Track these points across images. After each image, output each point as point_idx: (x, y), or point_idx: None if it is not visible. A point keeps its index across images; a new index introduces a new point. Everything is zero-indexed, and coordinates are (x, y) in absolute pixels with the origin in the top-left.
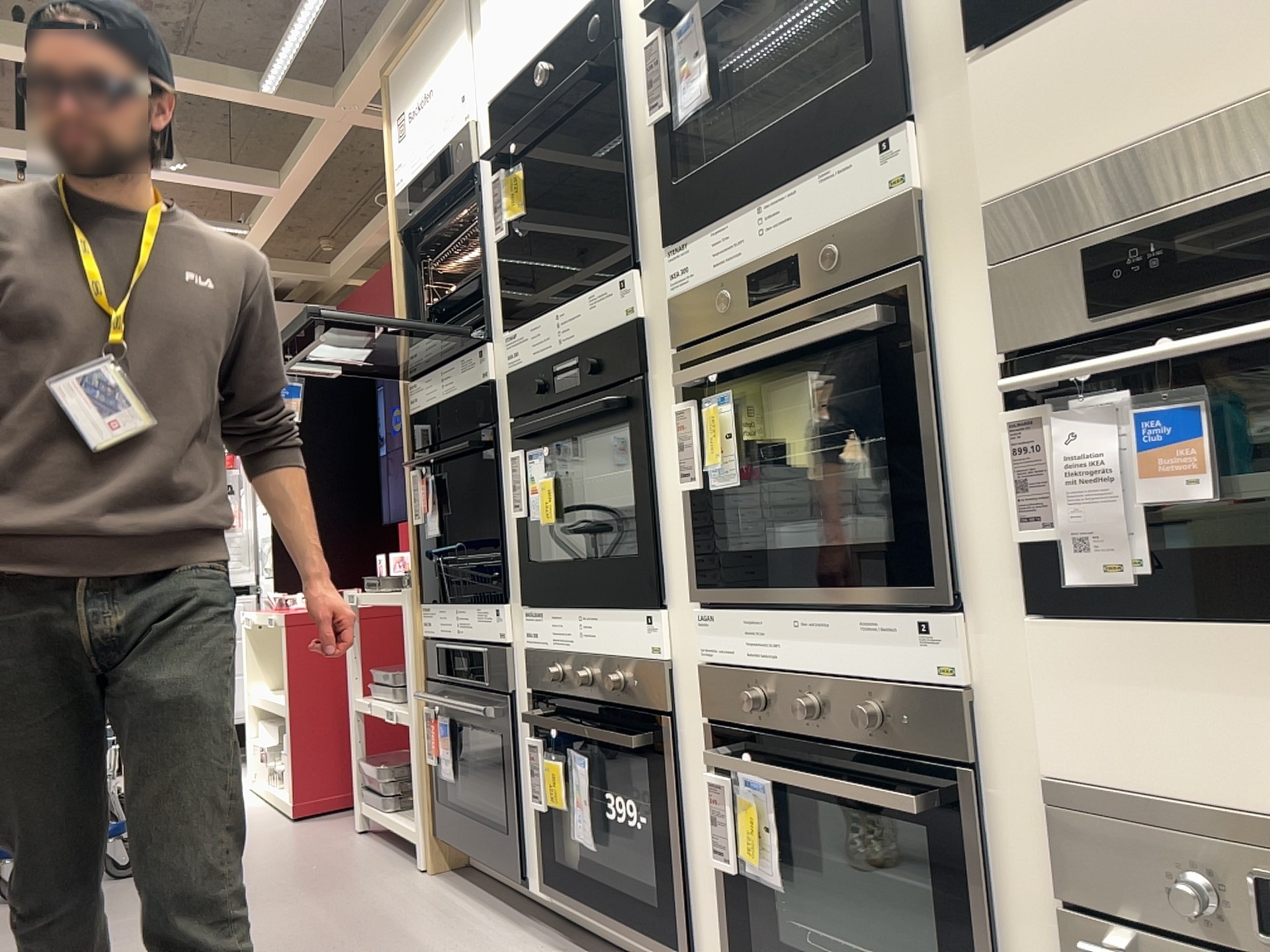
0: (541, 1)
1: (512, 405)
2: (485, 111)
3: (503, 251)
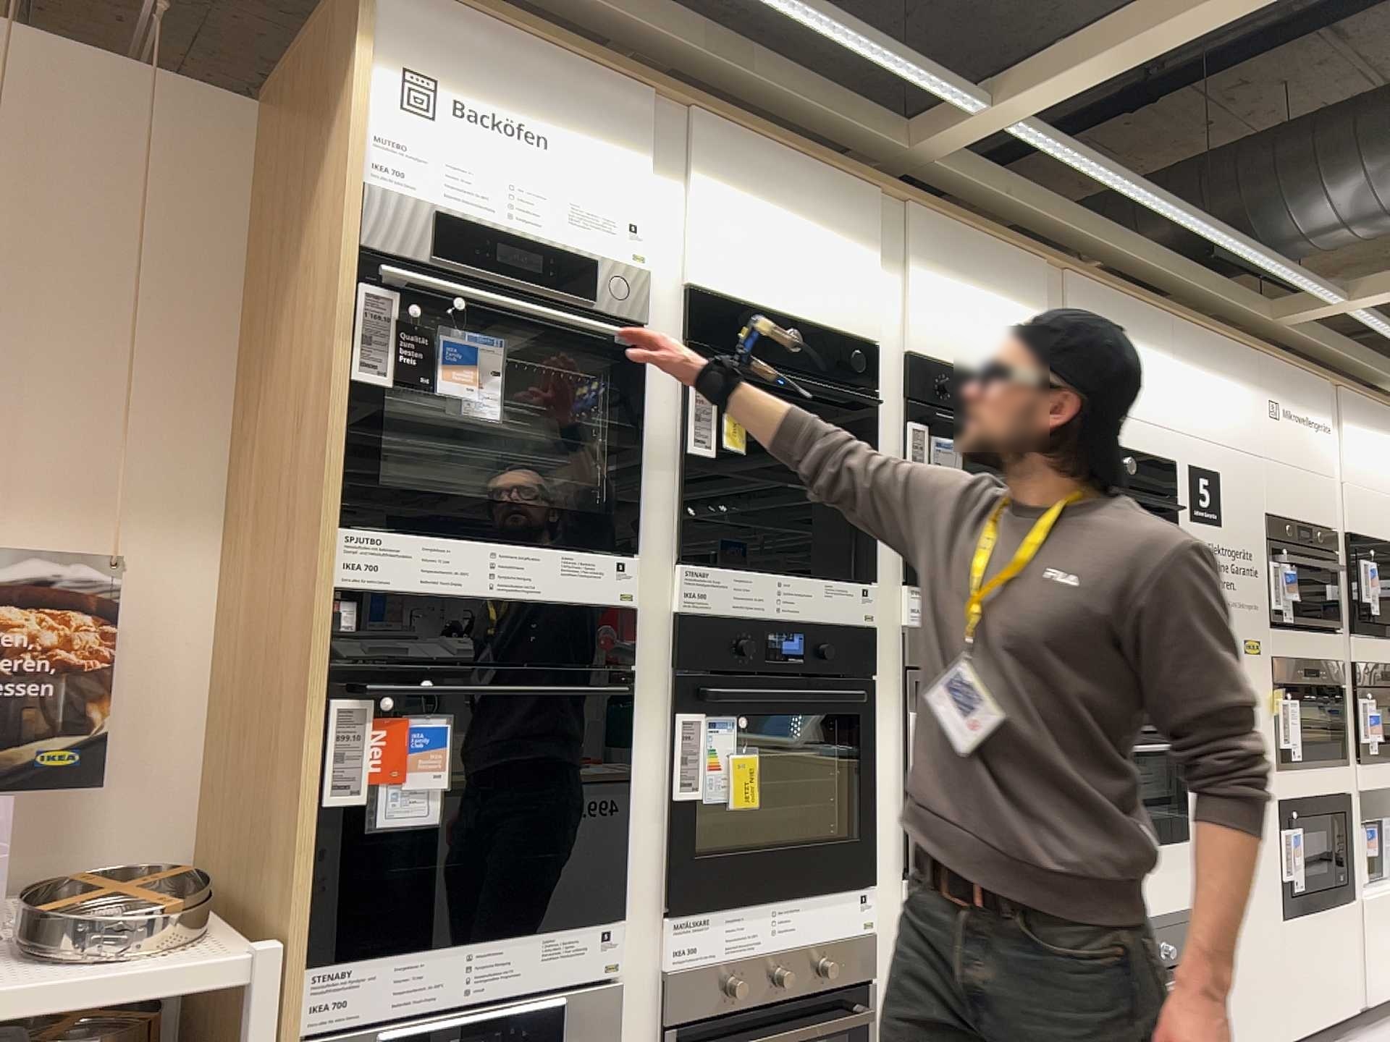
0: (794, 282)
1: (685, 649)
2: (669, 287)
3: (688, 467)
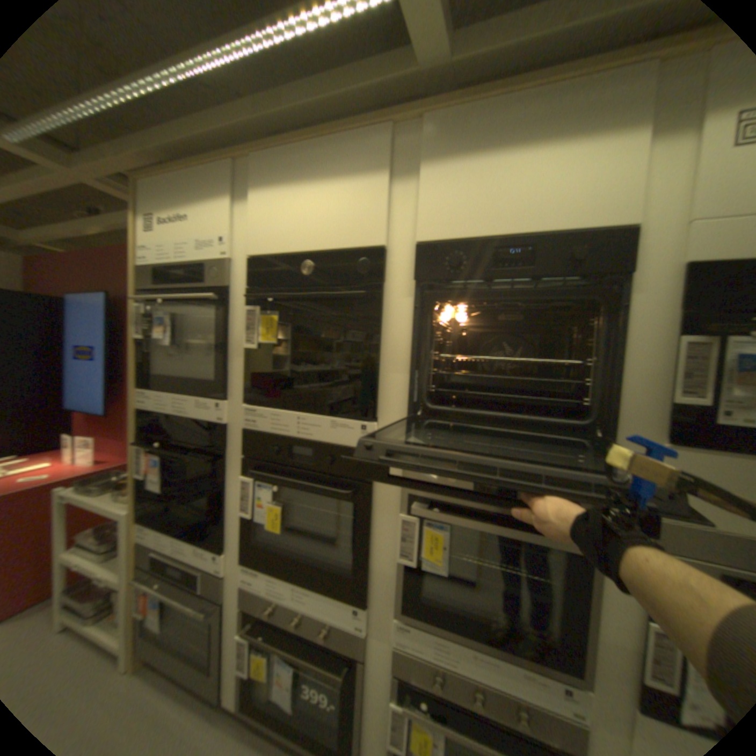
0: (314, 219)
1: (244, 450)
2: (240, 255)
3: (248, 354)
